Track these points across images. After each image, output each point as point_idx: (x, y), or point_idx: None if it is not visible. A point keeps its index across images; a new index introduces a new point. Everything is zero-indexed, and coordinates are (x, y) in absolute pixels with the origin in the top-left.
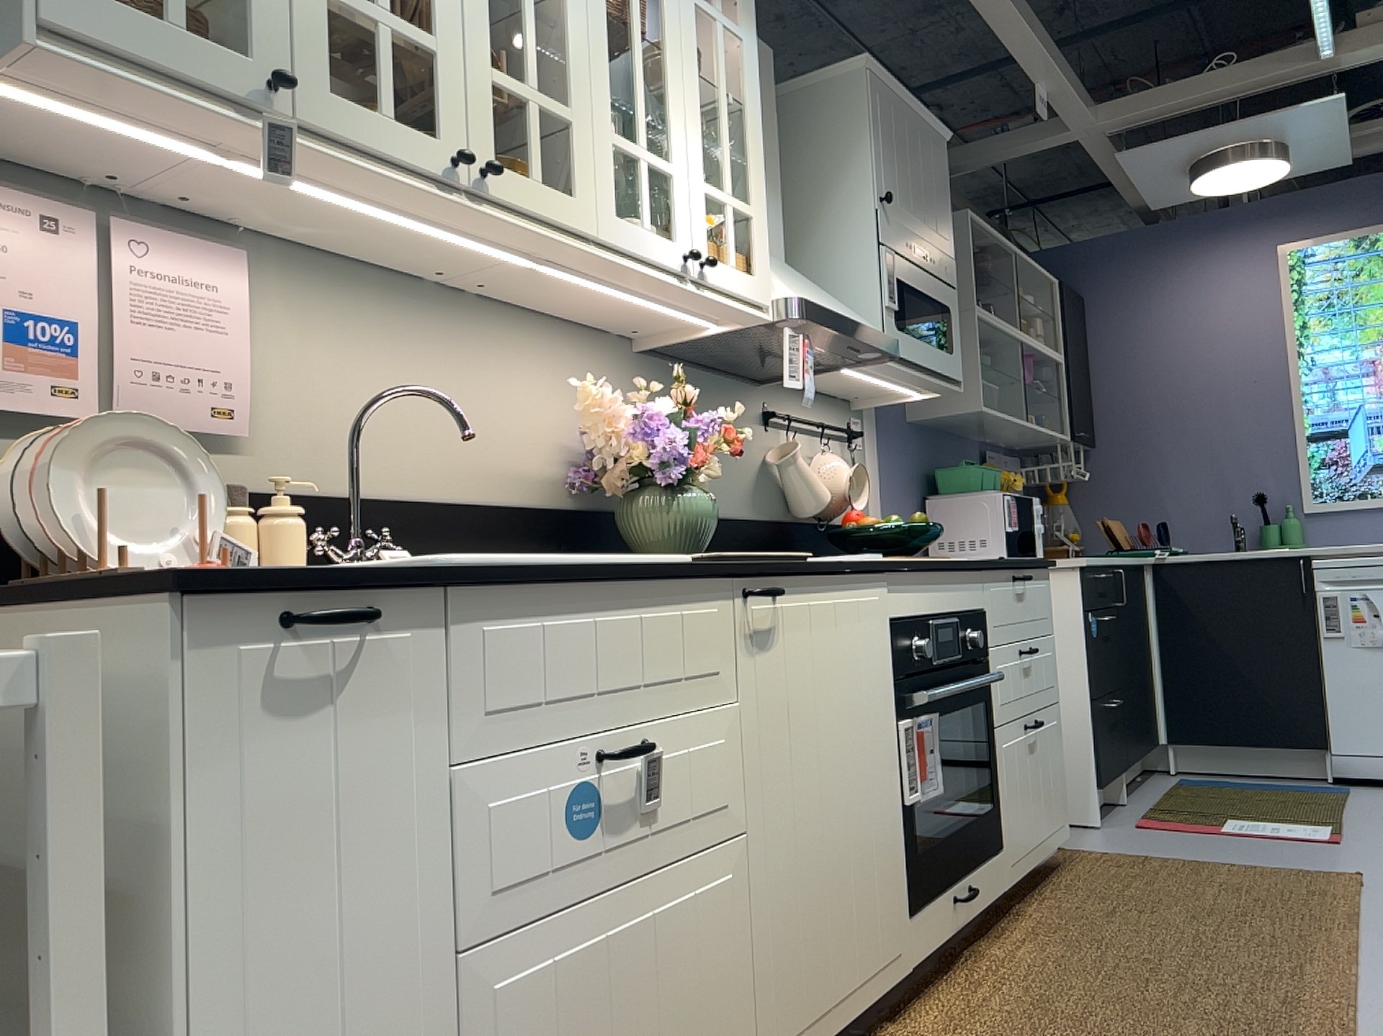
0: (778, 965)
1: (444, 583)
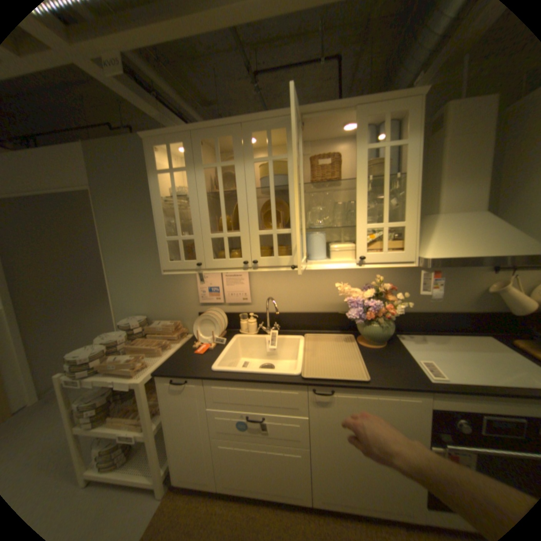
0: (324, 485)
1: (201, 380)
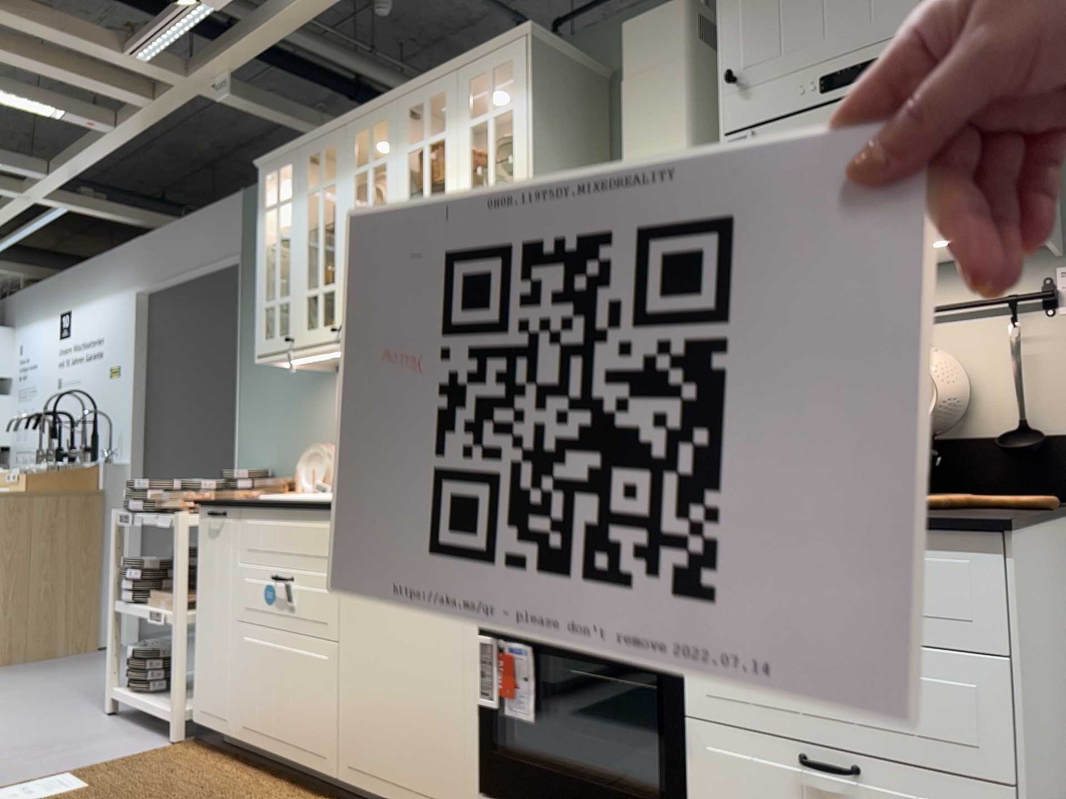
0: (350, 723)
1: (236, 505)
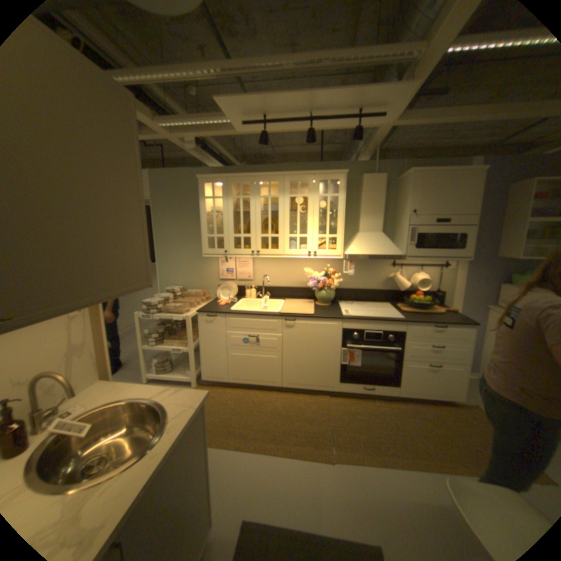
0: (289, 373)
1: (225, 314)
